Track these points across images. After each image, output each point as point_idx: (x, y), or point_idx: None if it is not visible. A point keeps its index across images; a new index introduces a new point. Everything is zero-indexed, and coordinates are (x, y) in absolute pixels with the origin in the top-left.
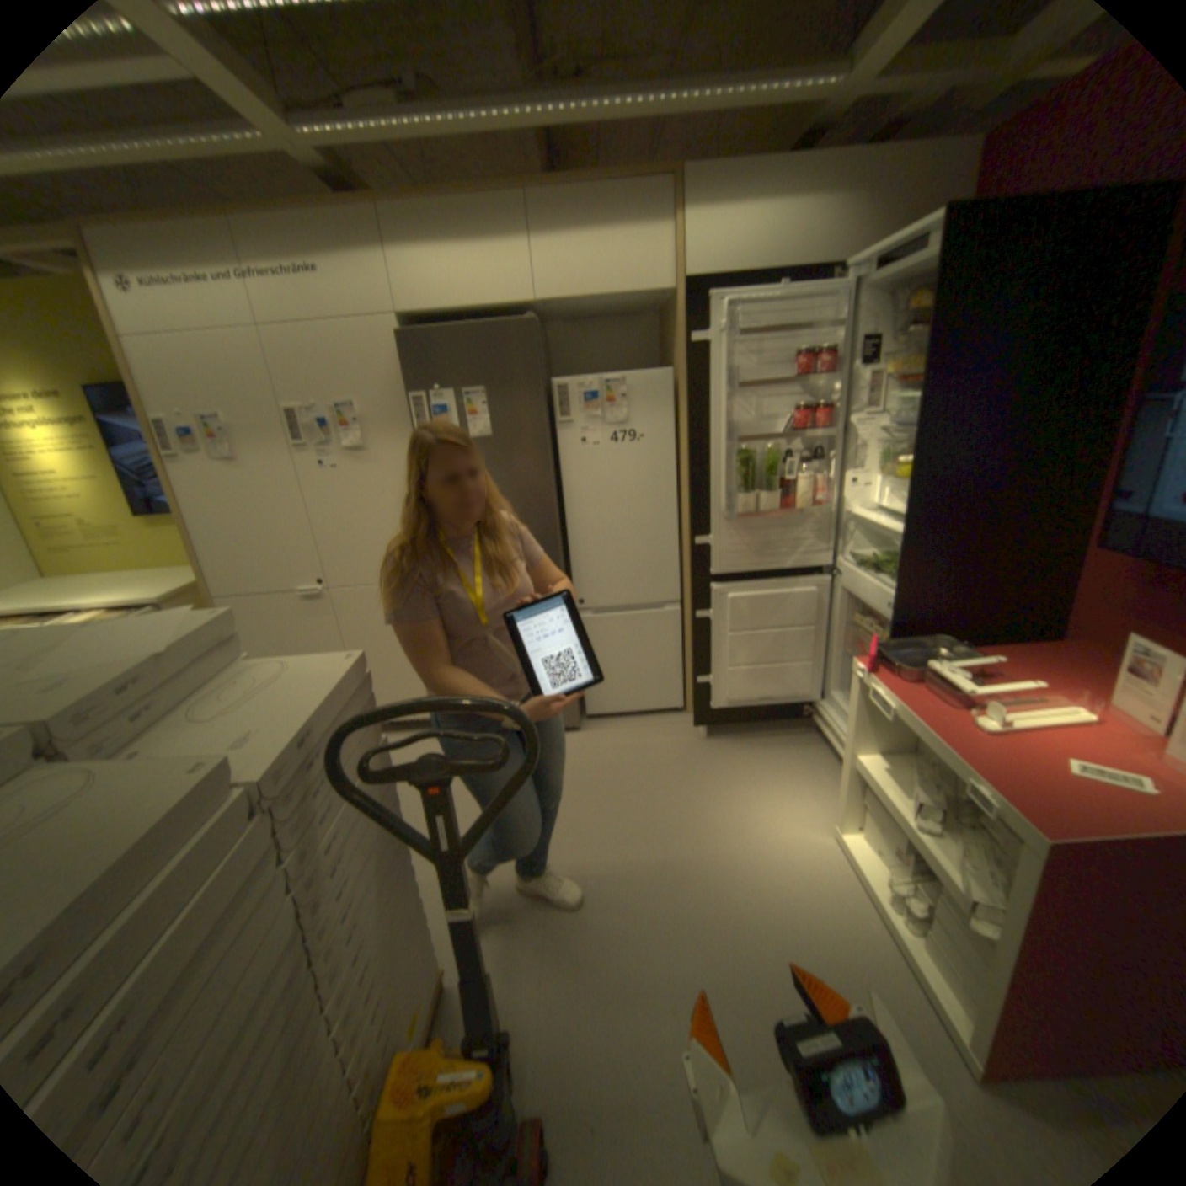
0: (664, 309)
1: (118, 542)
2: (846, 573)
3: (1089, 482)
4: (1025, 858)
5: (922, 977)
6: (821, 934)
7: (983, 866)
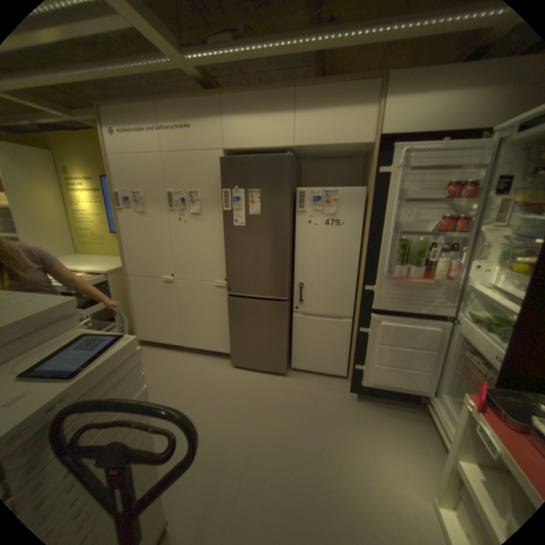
0: (367, 154)
1: (103, 243)
2: (464, 323)
3: None
4: None
5: None
6: None
7: None
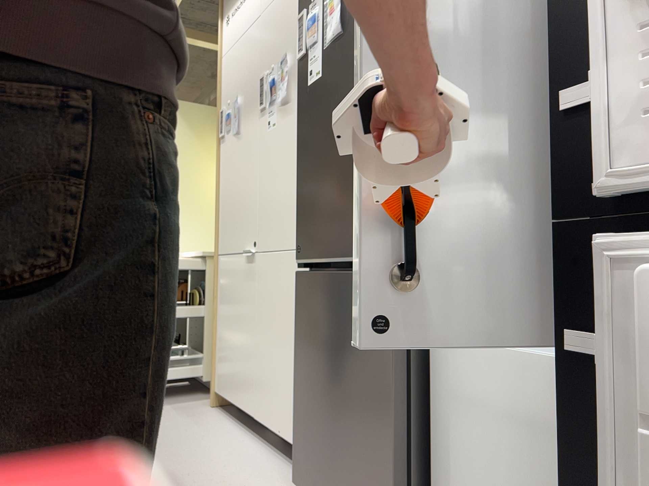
0: None
1: None
2: None
3: None
4: None
5: None
6: None
7: None
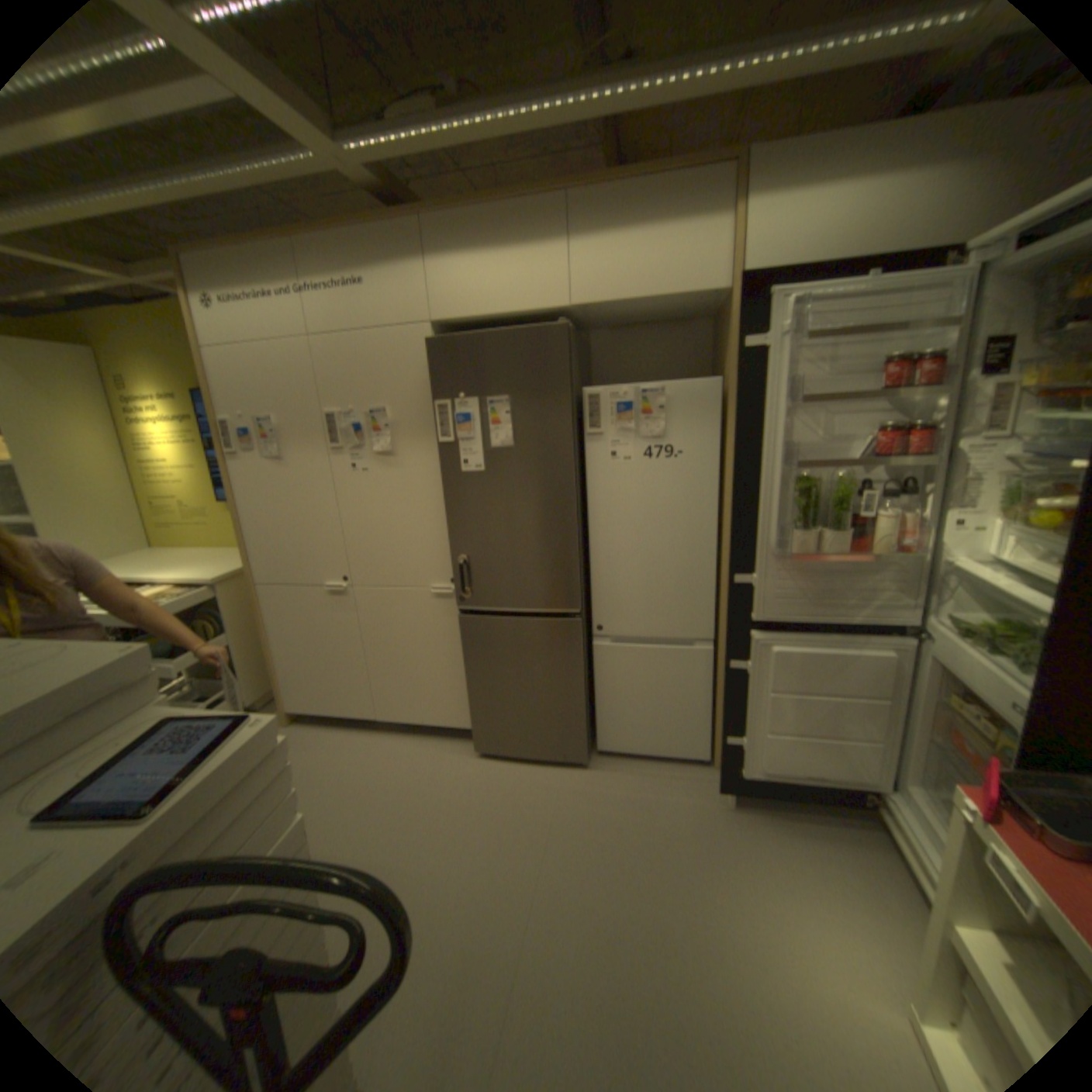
0: (719, 312)
1: (204, 522)
2: (941, 637)
3: None
4: None
5: None
6: None
7: None
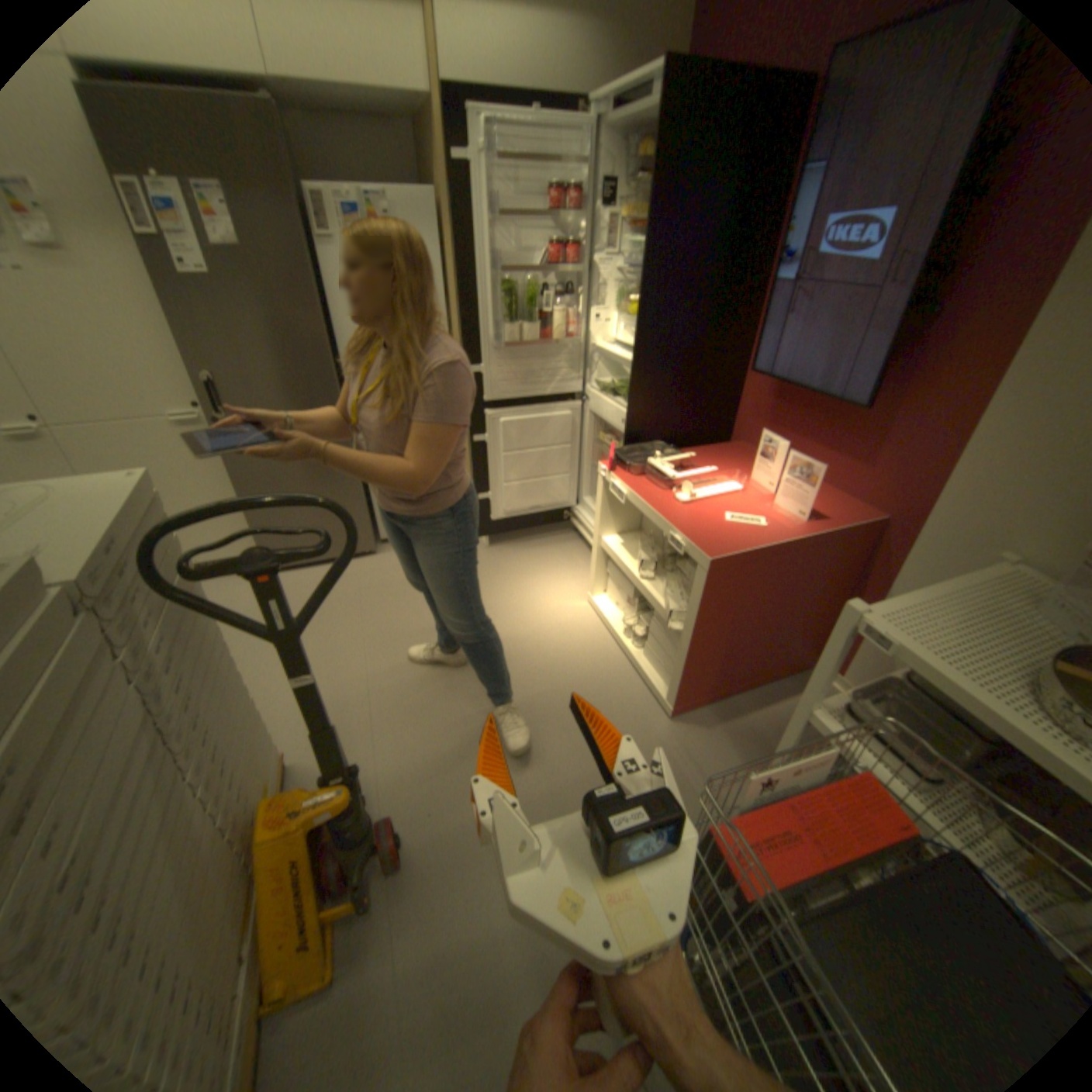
0: (418, 115)
1: None
2: (592, 398)
3: (750, 323)
4: (698, 574)
5: (641, 670)
6: (580, 661)
7: (676, 590)
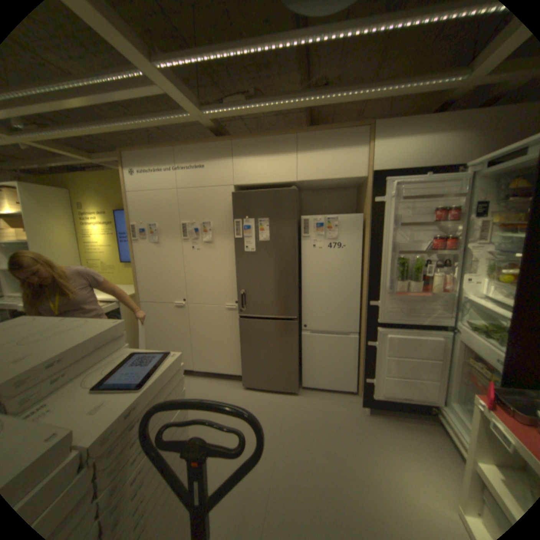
0: (360, 185)
1: (112, 272)
2: (463, 332)
3: None
4: None
5: None
6: None
7: None
